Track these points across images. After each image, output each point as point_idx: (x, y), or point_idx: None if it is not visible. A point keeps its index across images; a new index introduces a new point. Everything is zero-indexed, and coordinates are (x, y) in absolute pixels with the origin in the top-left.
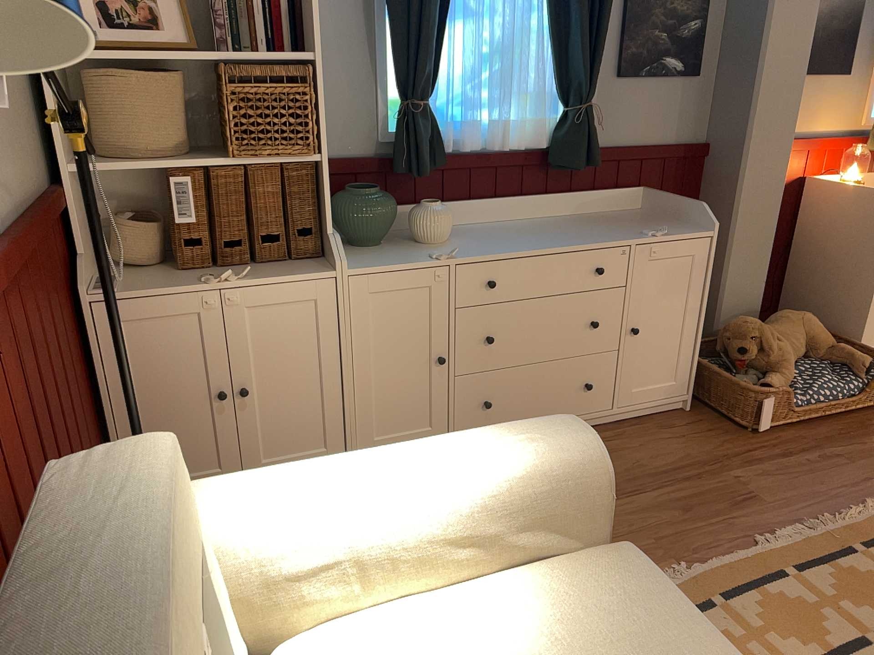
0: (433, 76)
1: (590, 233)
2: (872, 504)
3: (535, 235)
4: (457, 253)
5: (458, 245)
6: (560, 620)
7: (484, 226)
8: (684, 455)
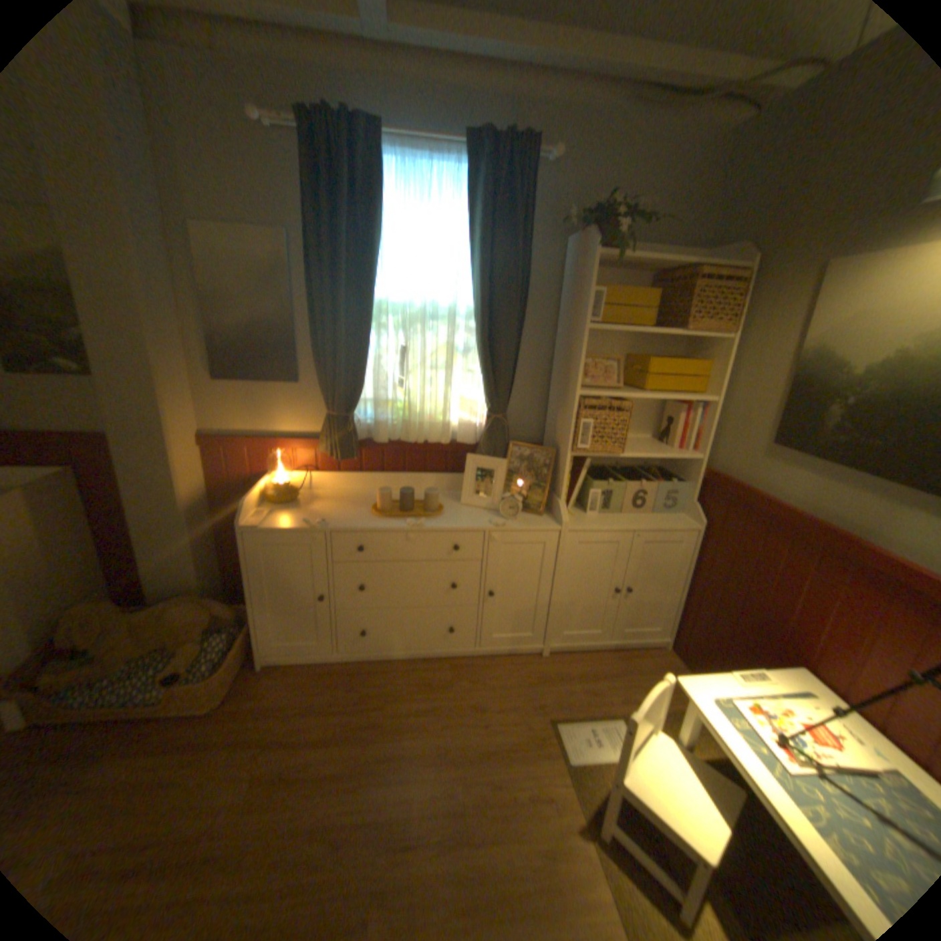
0: None
1: None
2: None
3: None
4: None
5: None
6: None
7: None
8: None
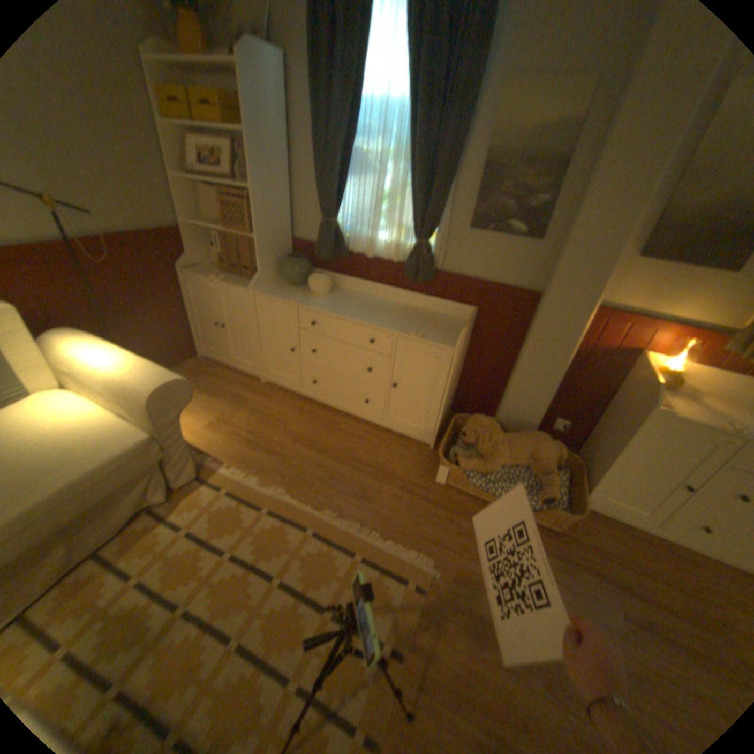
0: (336, 207)
1: (388, 321)
2: (411, 556)
3: (362, 311)
4: (305, 303)
5: (320, 301)
6: (79, 435)
7: (361, 298)
8: (381, 464)
